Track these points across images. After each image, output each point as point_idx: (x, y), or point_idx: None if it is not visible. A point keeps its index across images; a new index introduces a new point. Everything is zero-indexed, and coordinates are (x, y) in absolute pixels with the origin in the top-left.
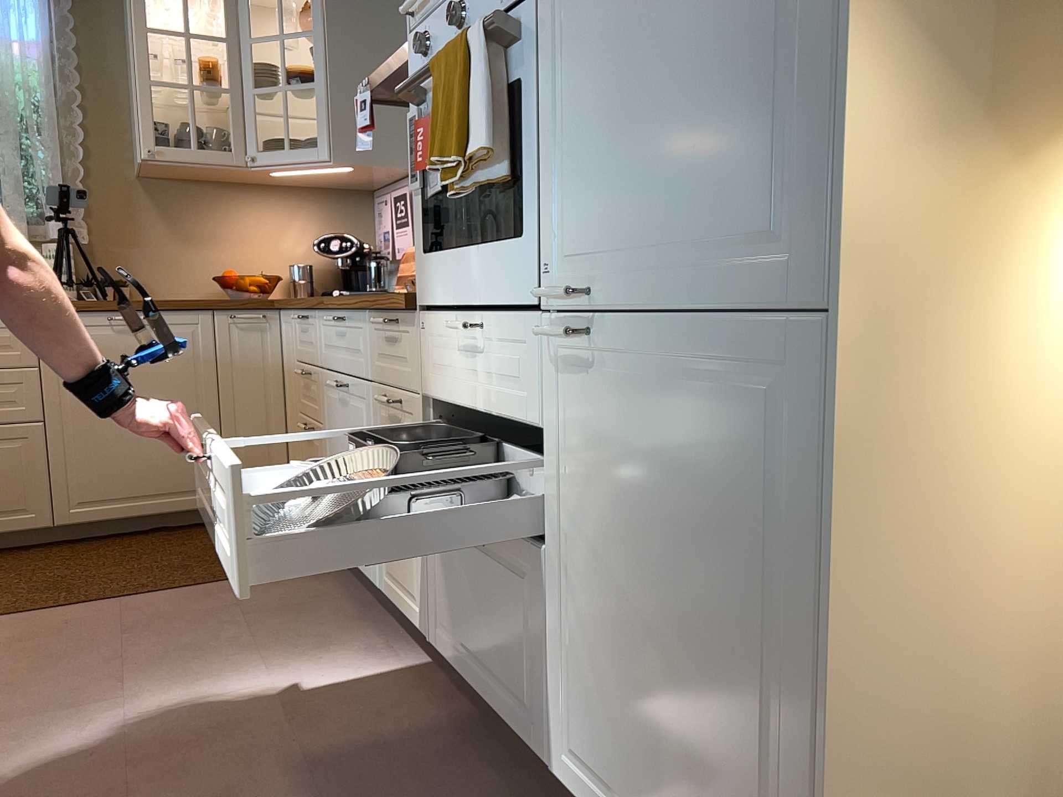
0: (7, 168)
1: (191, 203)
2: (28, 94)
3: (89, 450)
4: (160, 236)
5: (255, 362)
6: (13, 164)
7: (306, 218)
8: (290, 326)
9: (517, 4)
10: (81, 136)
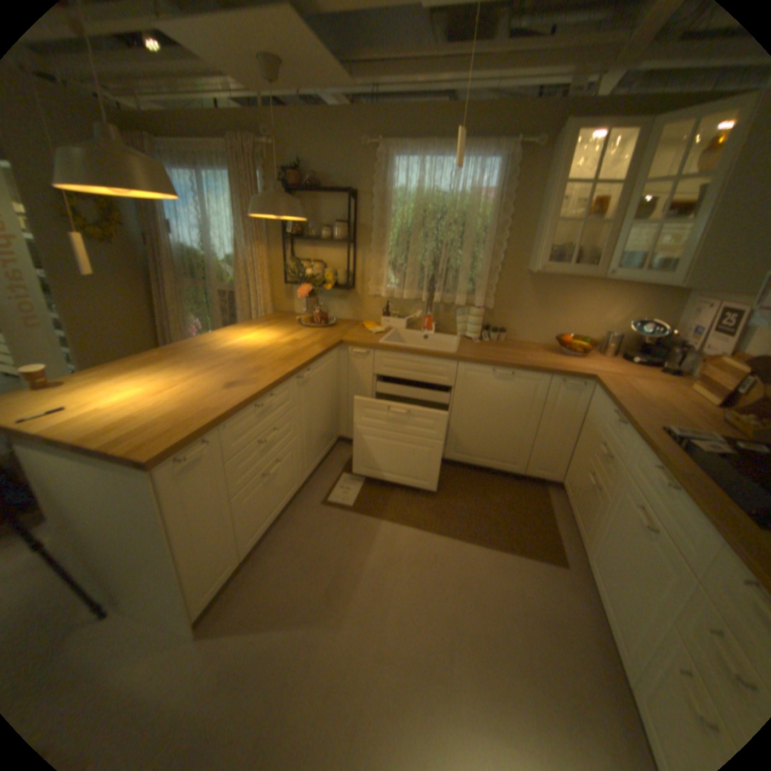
0: (463, 265)
1: (555, 286)
2: (483, 222)
3: (466, 430)
4: (530, 304)
5: (568, 408)
6: (466, 264)
7: (630, 300)
8: (603, 402)
9: None
10: (504, 245)
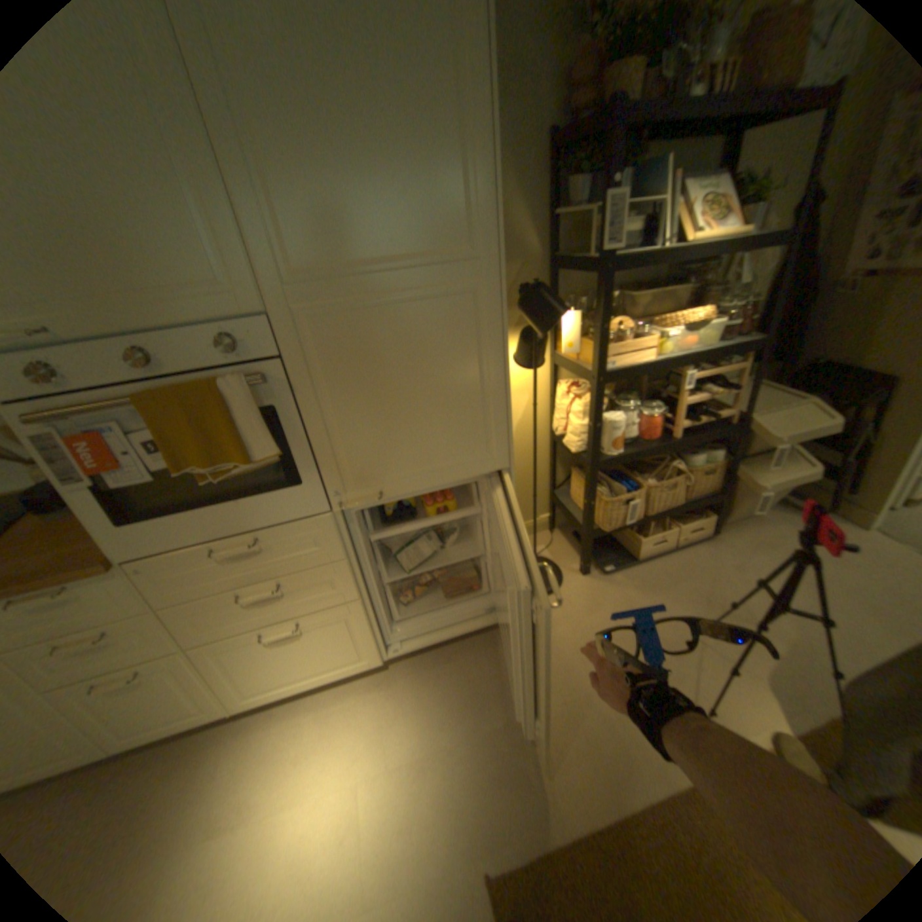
0: None
1: None
2: None
3: None
4: None
5: None
6: None
7: None
8: None
9: (242, 361)
10: None
